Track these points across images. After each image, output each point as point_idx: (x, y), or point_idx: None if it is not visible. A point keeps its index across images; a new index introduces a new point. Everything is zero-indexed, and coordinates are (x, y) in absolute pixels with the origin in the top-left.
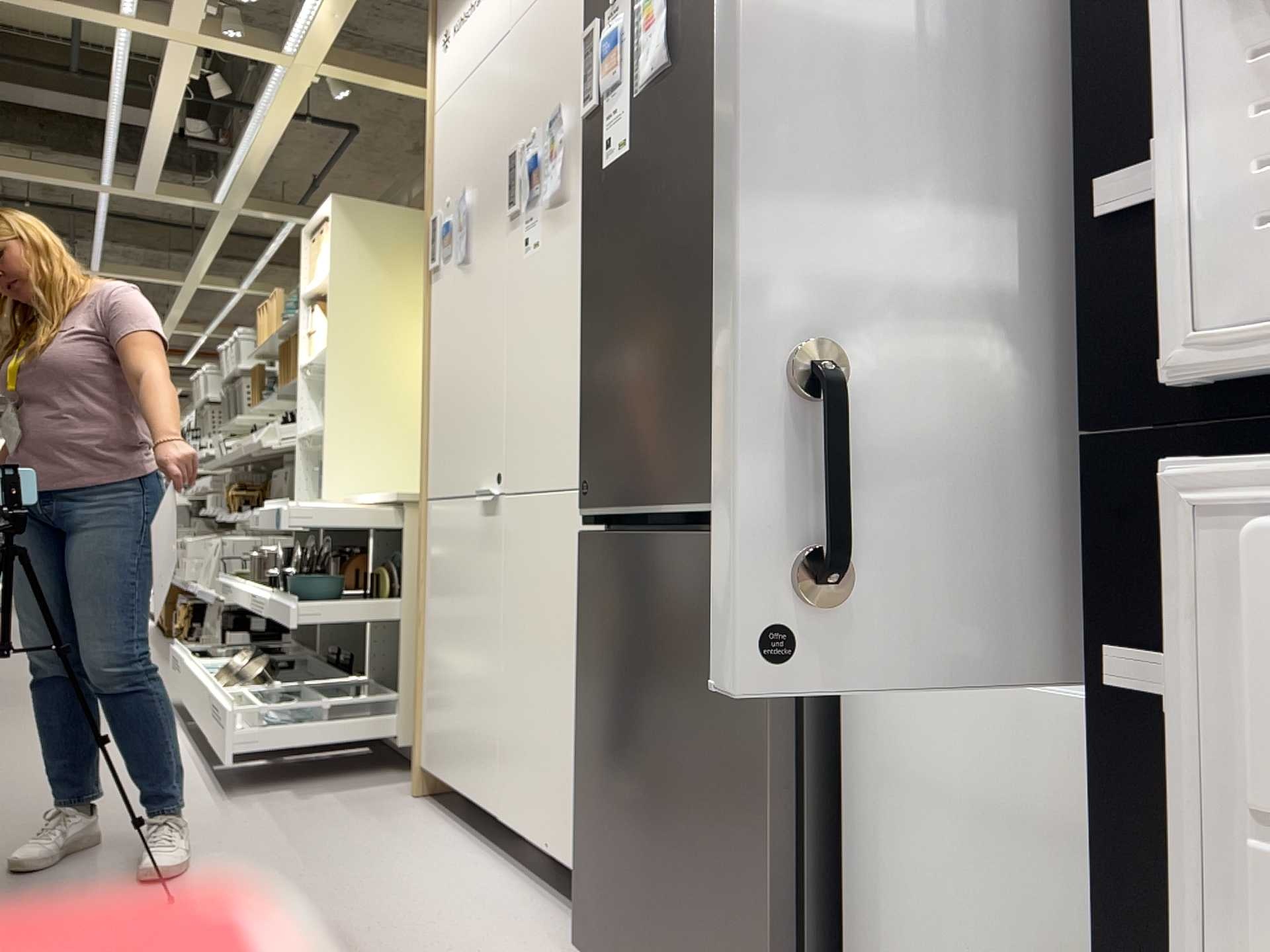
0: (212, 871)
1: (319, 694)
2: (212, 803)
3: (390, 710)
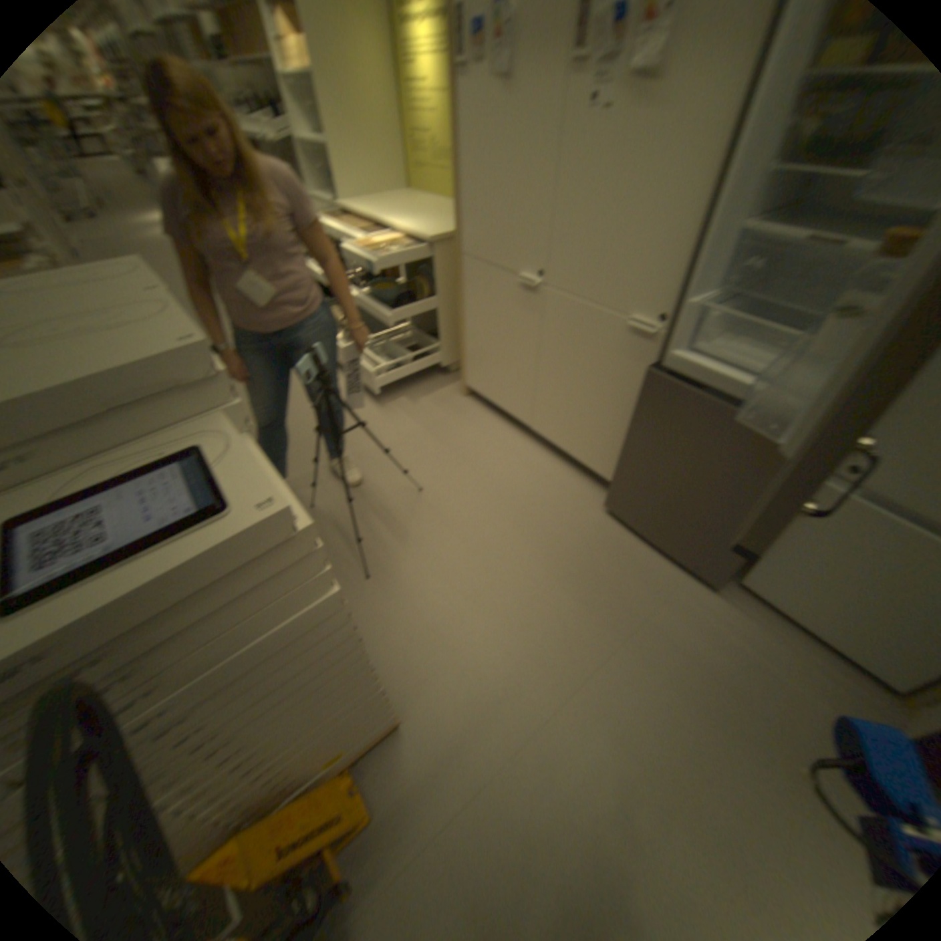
0: (419, 461)
1: (404, 347)
2: (380, 409)
3: (436, 347)
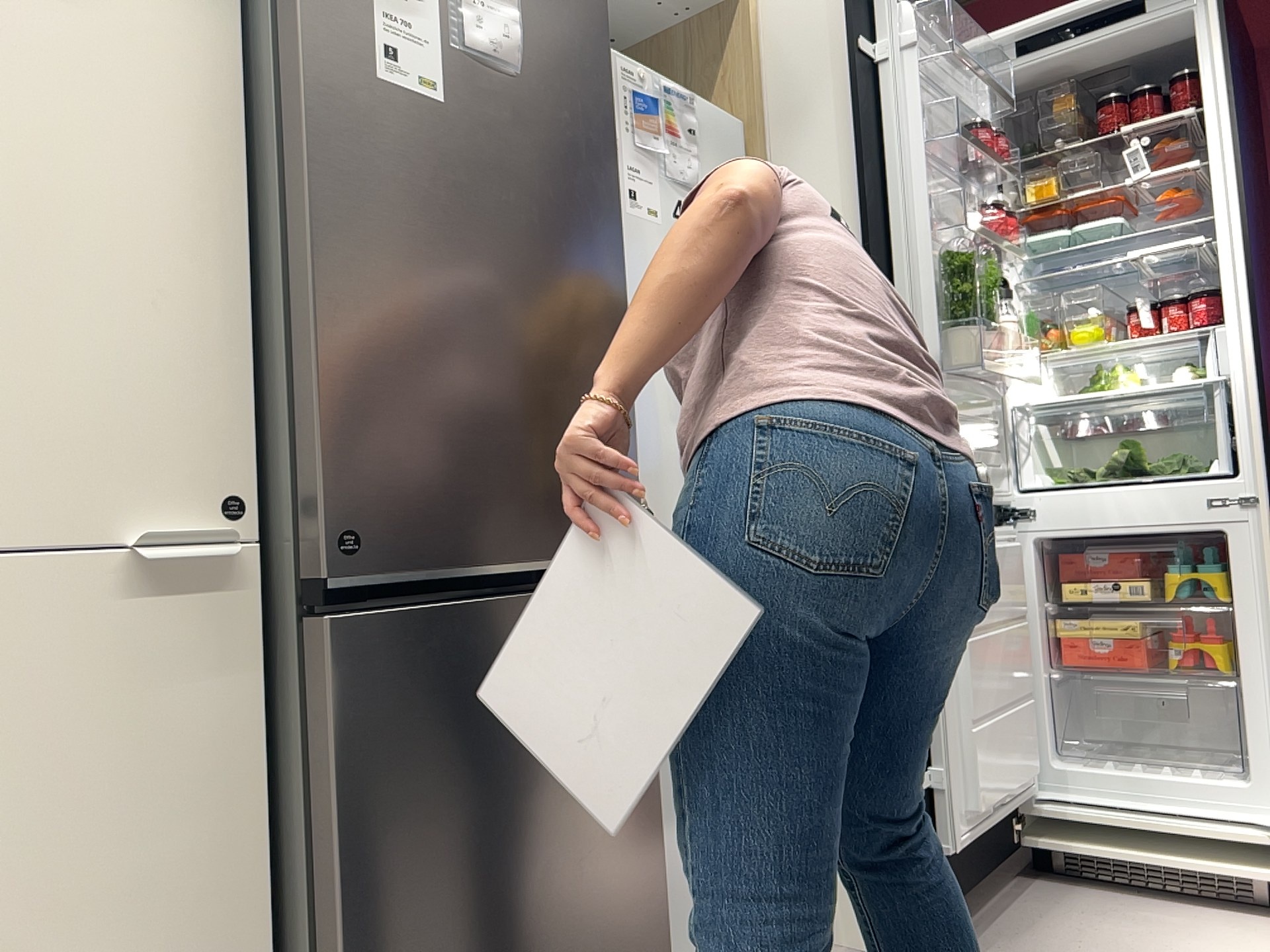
0: None
1: None
2: None
3: None
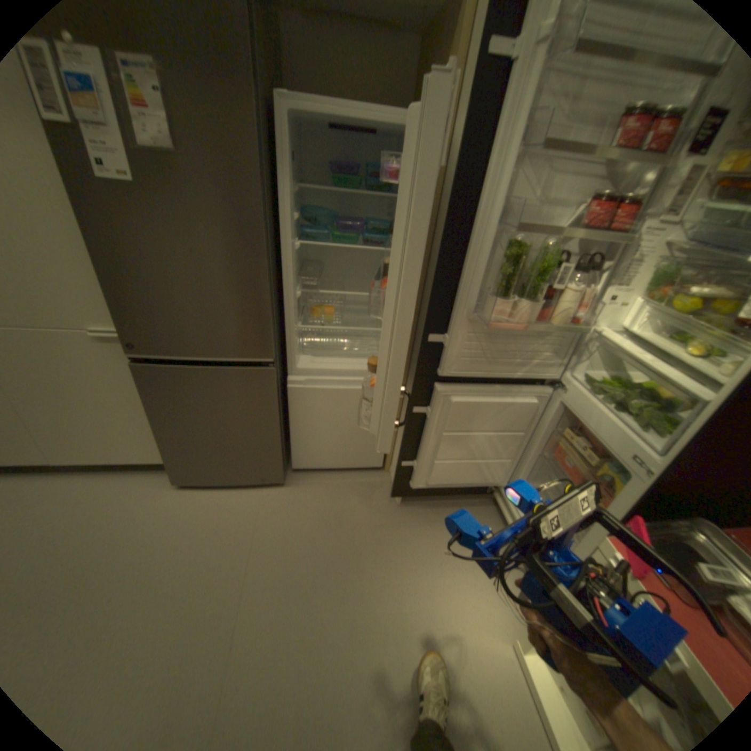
0: None
1: None
2: None
3: None
